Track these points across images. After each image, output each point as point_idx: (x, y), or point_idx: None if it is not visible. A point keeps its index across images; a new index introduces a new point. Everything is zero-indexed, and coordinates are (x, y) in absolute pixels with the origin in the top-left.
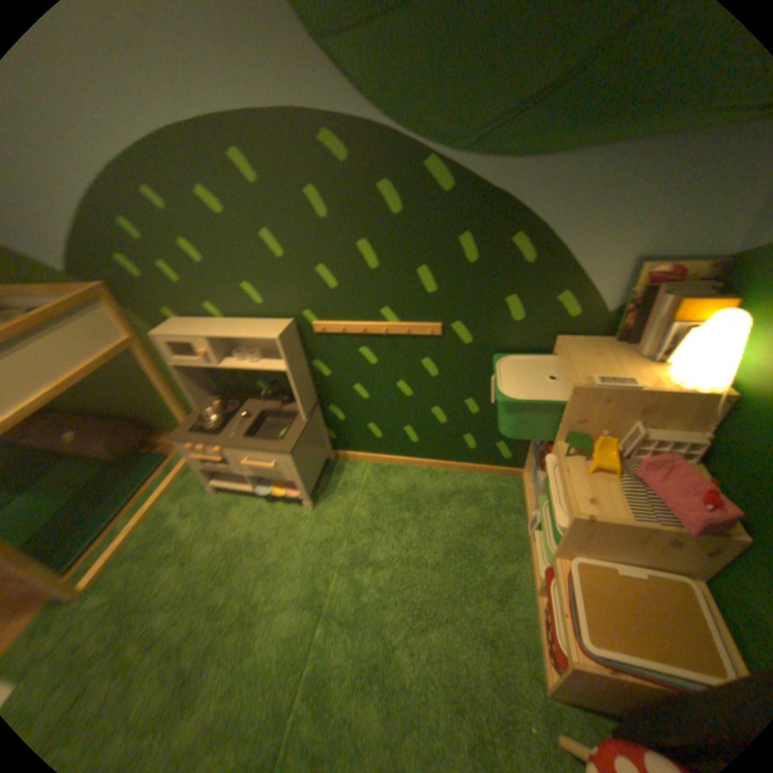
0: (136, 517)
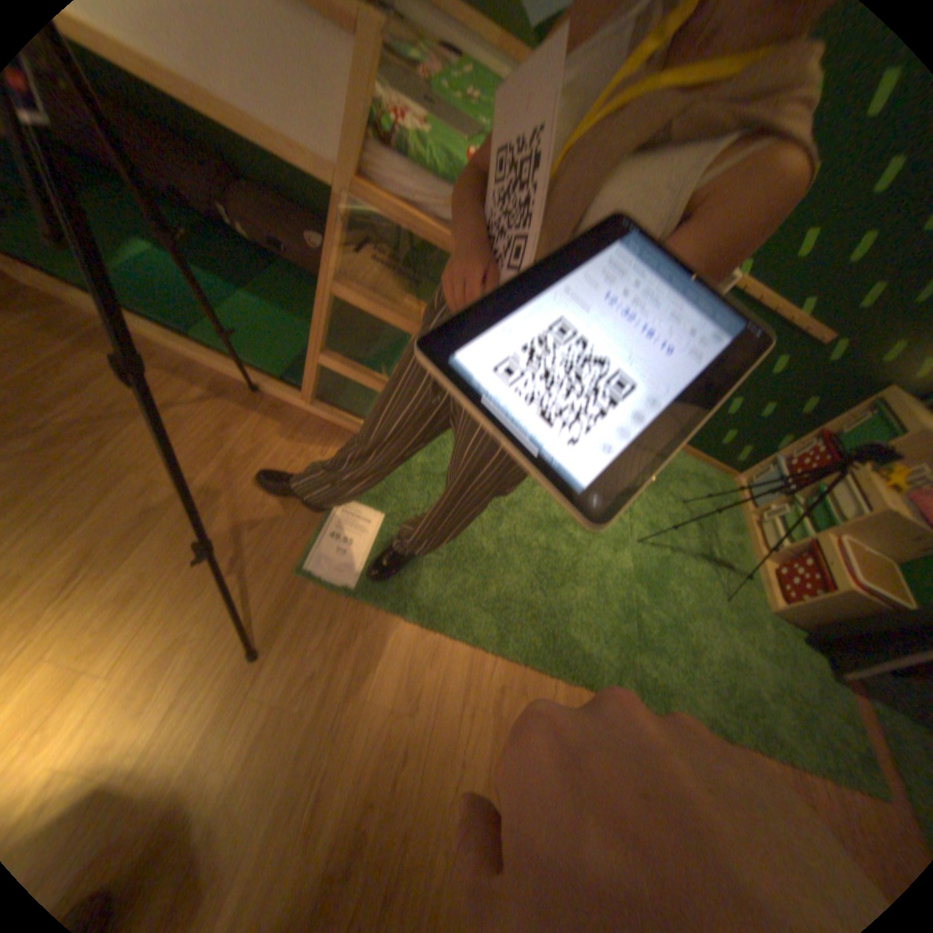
0: None
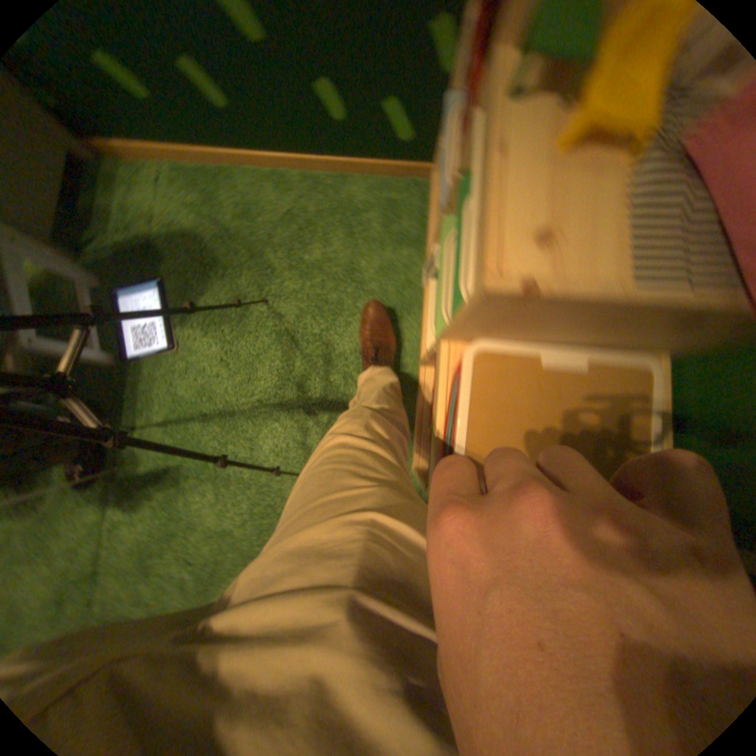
0: None
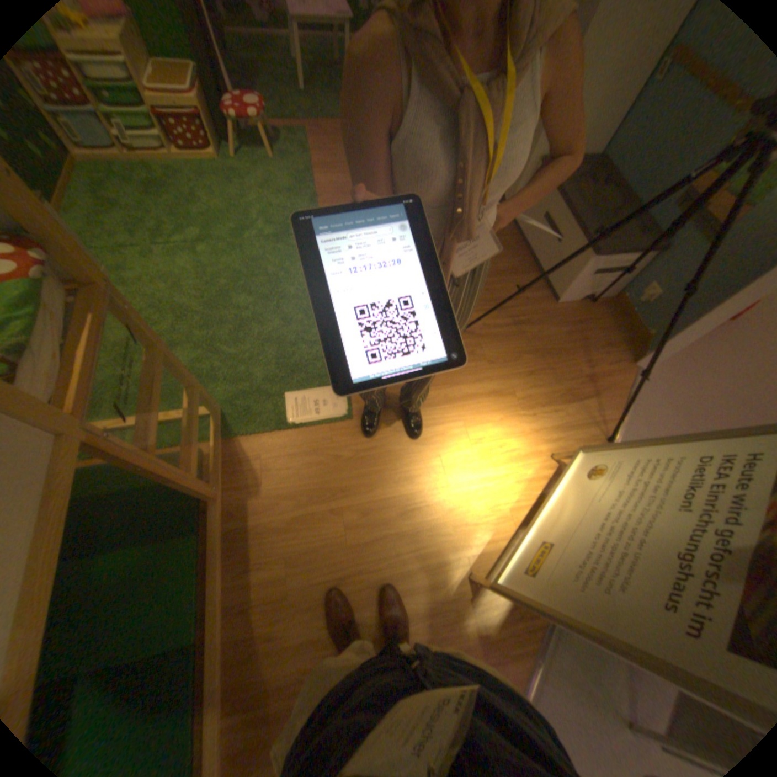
0: (120, 425)
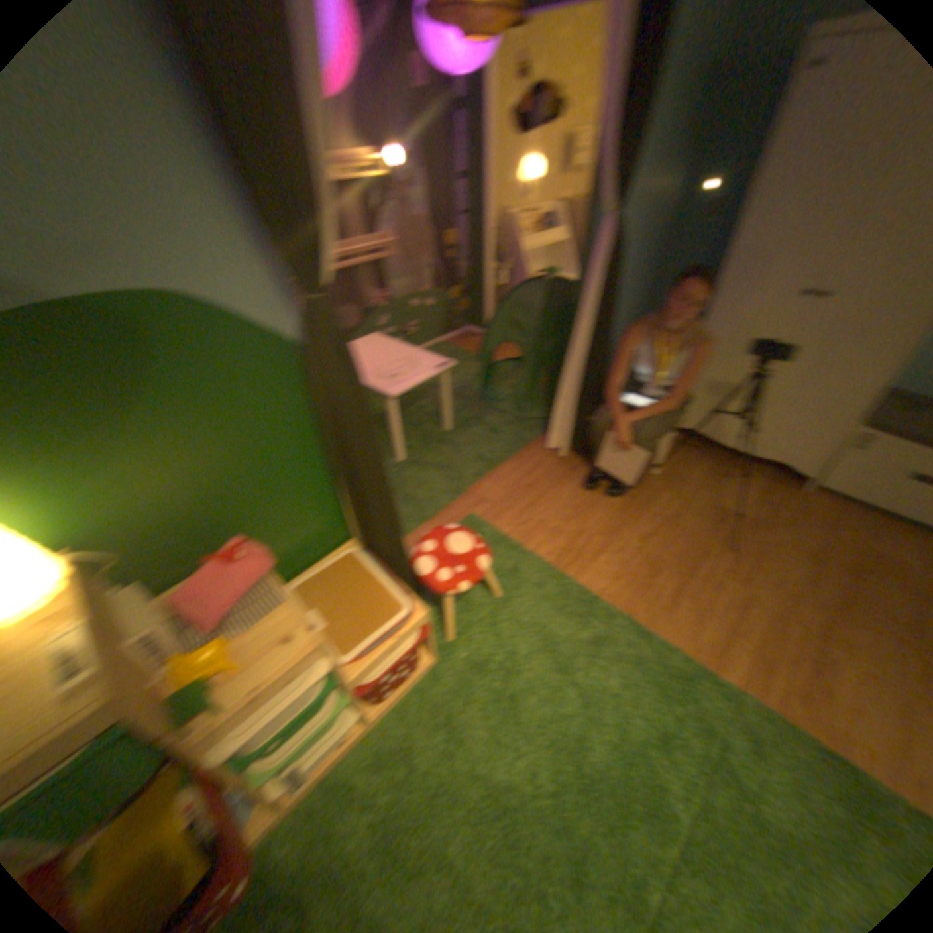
0: None
